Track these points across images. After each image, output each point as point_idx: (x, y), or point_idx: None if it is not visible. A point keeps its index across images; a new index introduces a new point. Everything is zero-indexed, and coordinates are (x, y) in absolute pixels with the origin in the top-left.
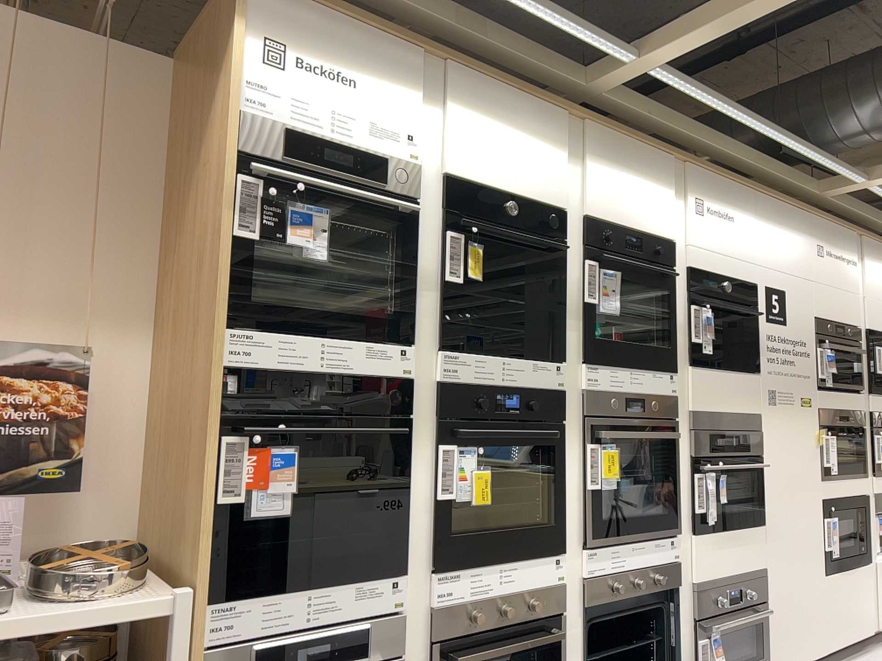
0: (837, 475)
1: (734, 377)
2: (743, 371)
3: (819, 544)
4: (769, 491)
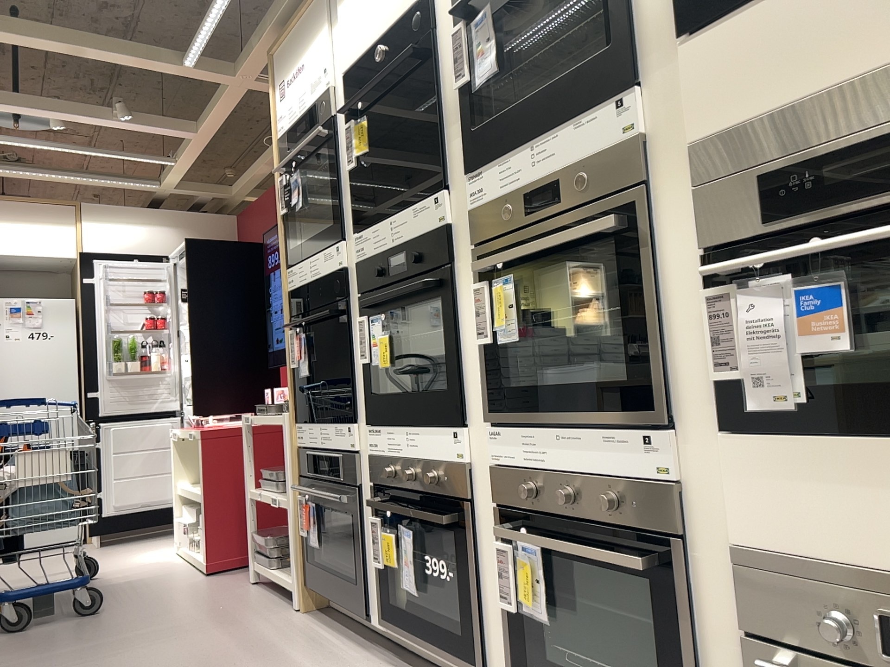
0: None
1: None
2: None
3: None
4: None
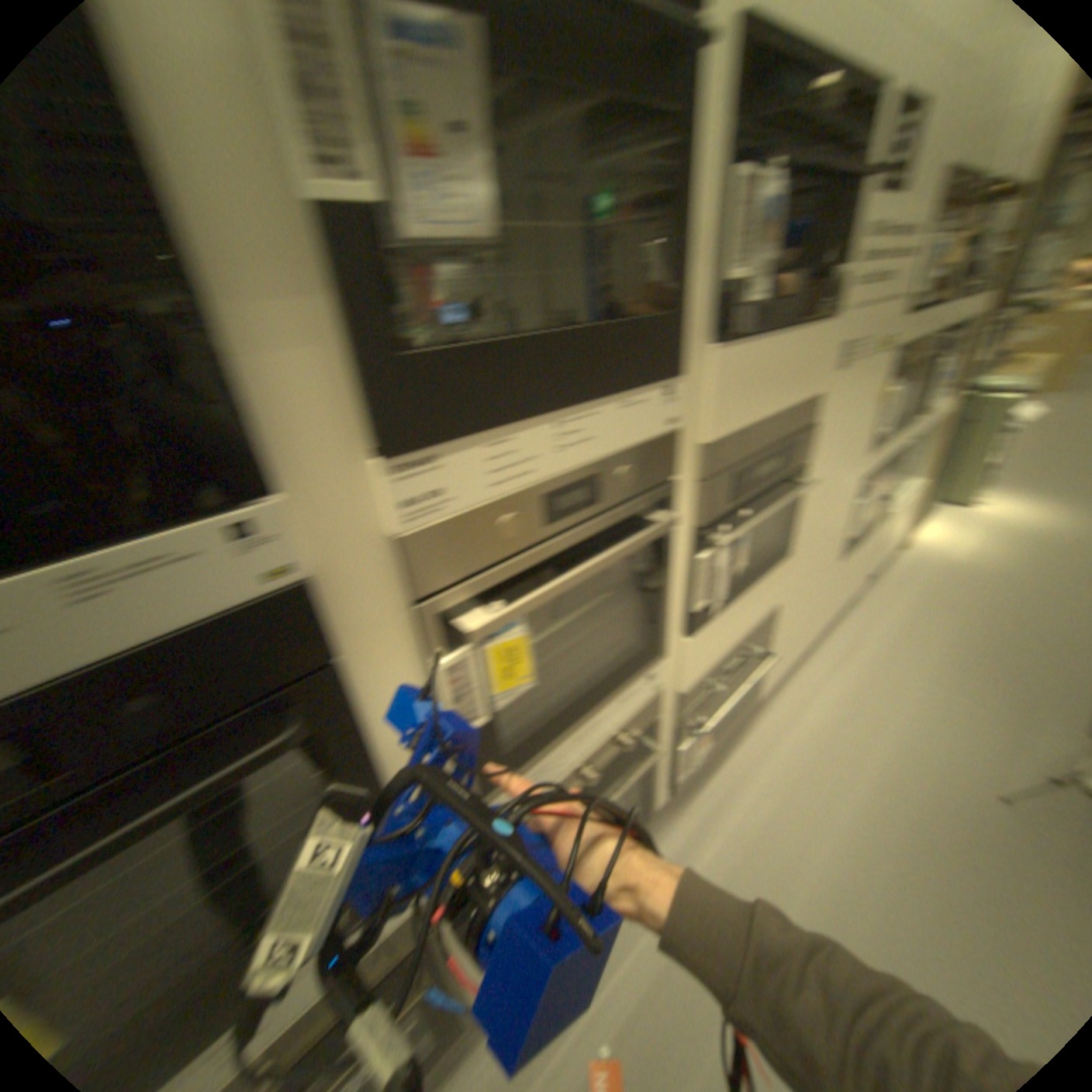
0: (890, 438)
1: (800, 339)
2: (817, 320)
3: (845, 537)
4: (806, 510)
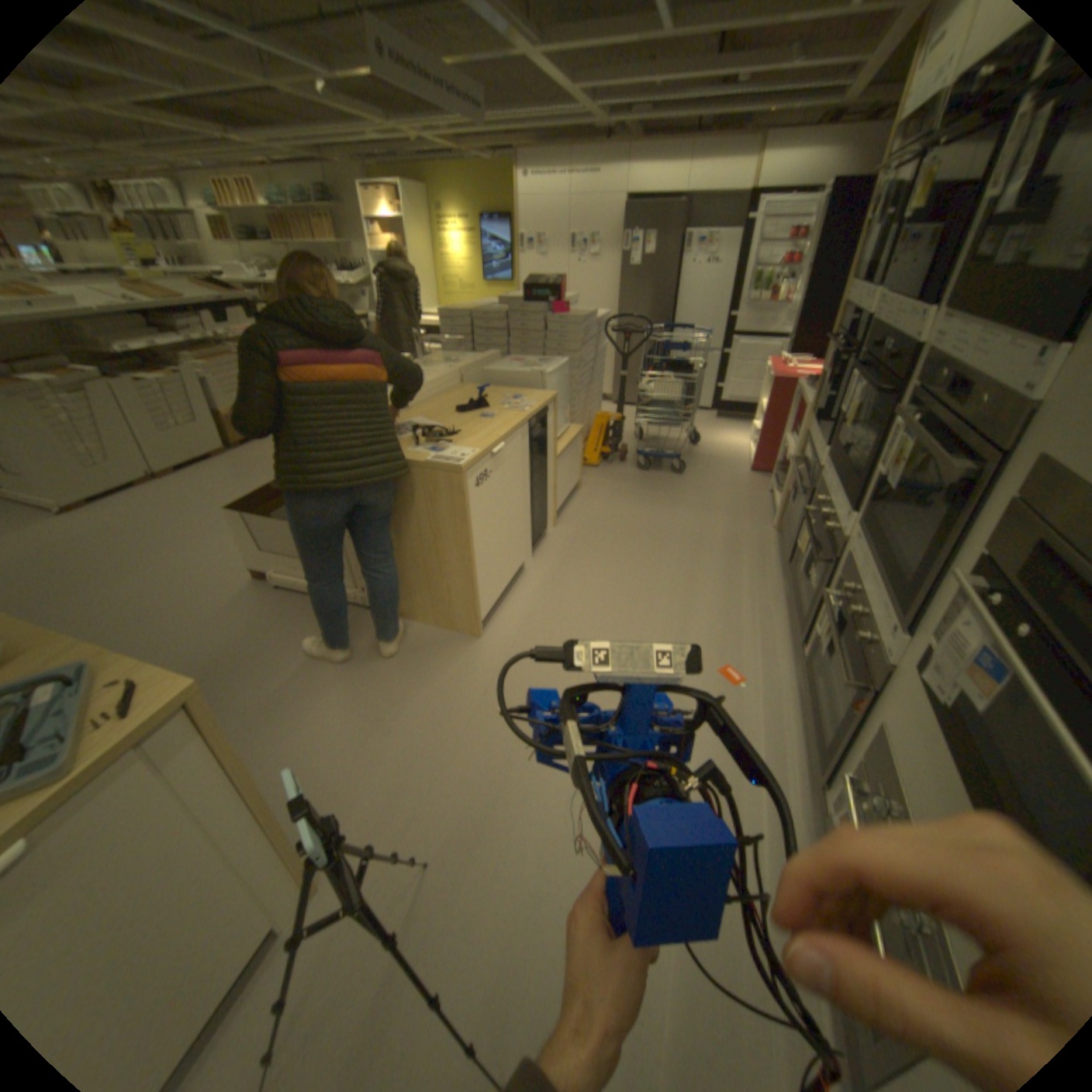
0: None
1: None
2: None
3: None
4: None
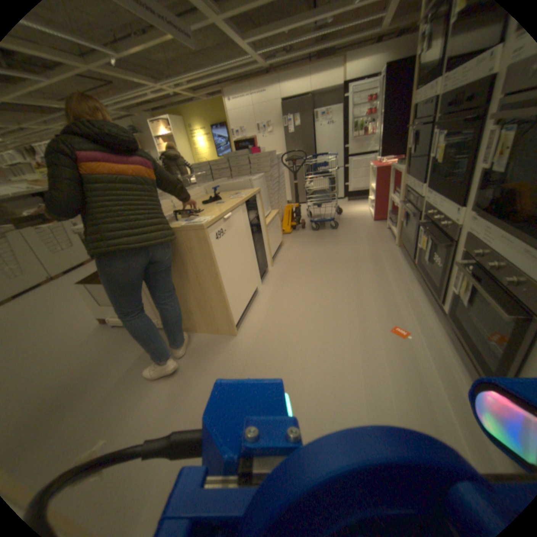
0: None
1: None
2: None
3: None
4: None
